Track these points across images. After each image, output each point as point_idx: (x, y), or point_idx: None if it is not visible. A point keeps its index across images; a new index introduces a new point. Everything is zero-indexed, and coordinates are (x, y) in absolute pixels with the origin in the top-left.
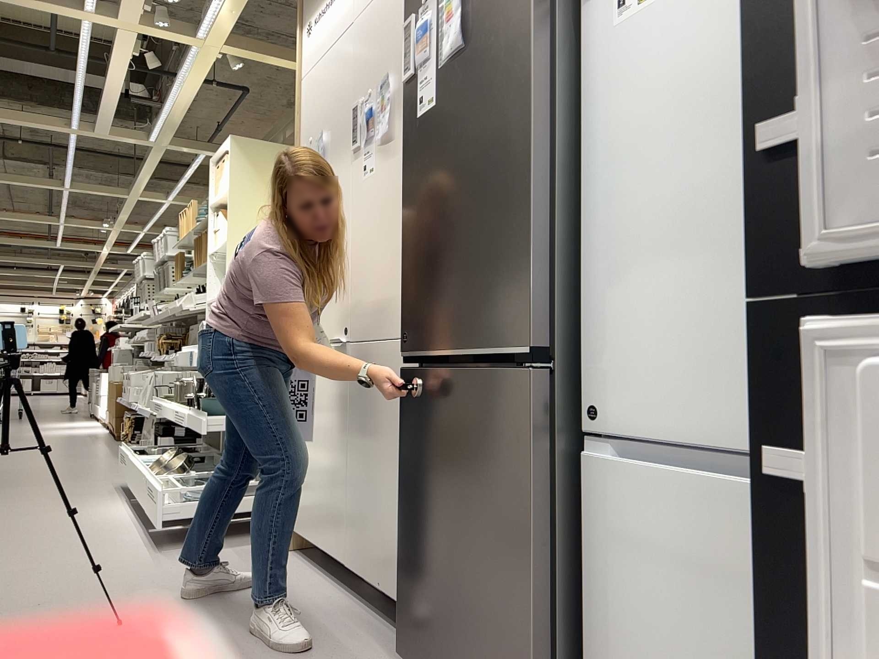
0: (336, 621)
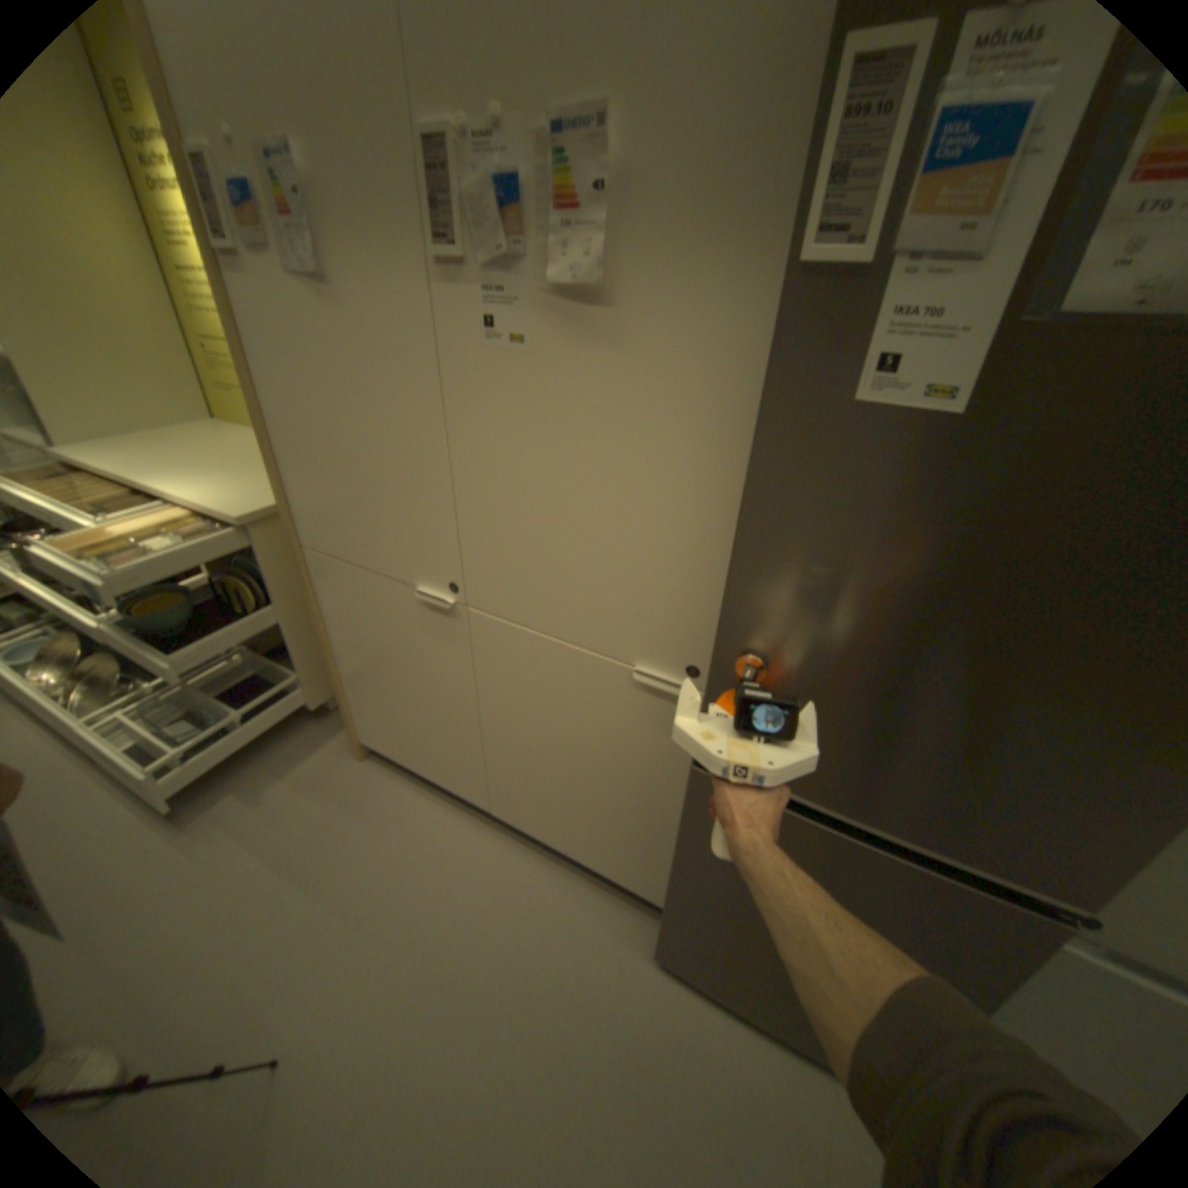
0: (526, 895)
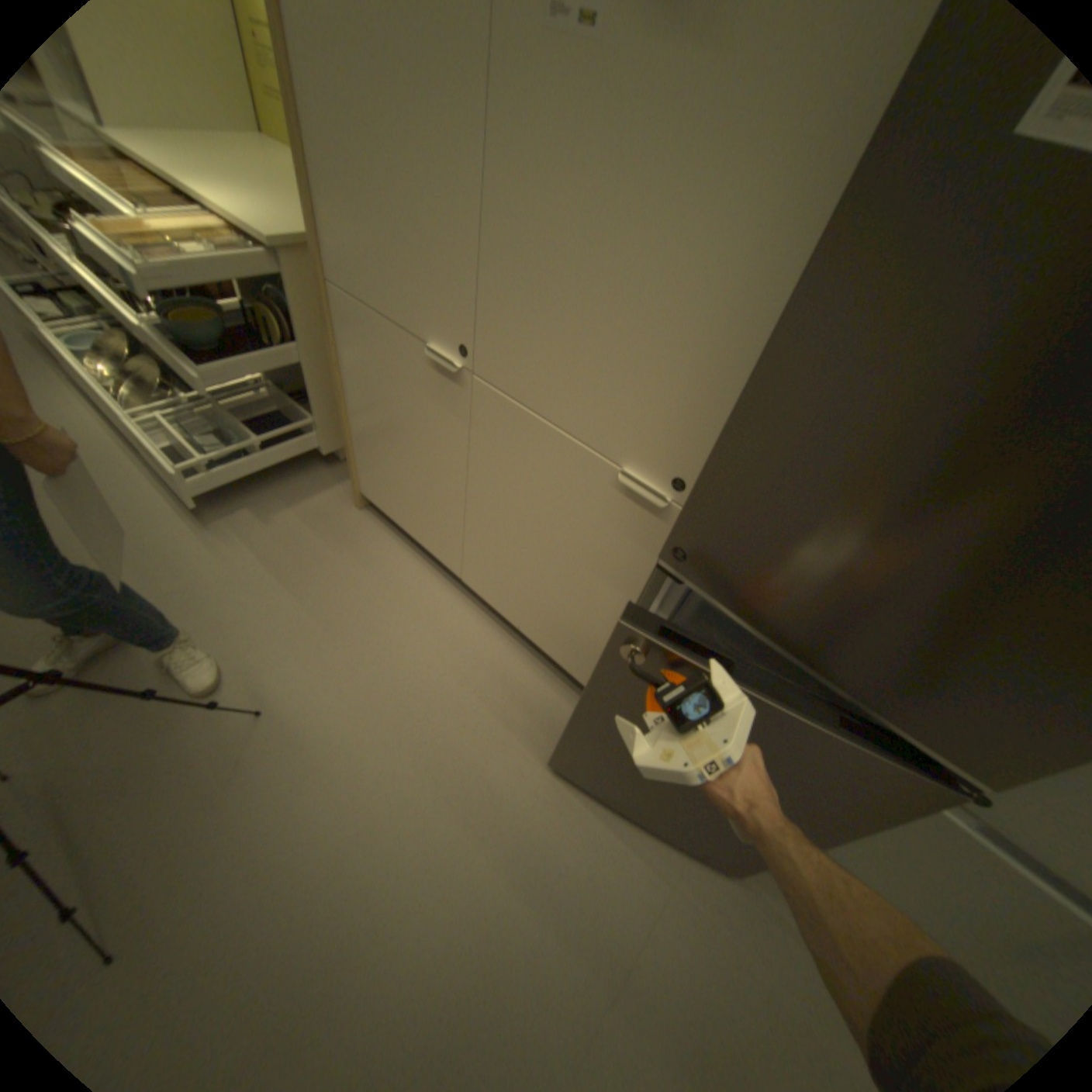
0: (478, 651)
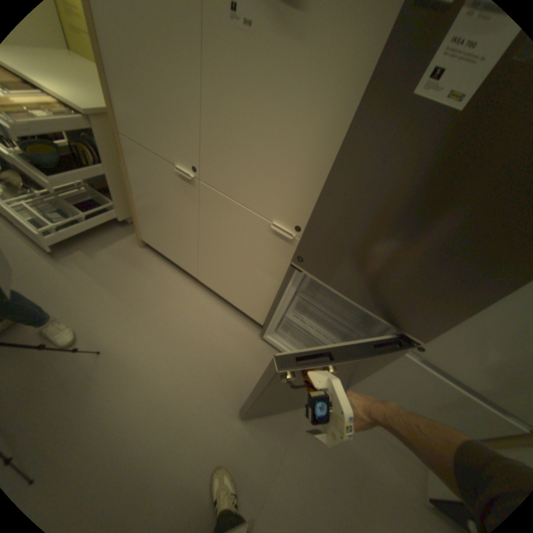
0: (208, 312)
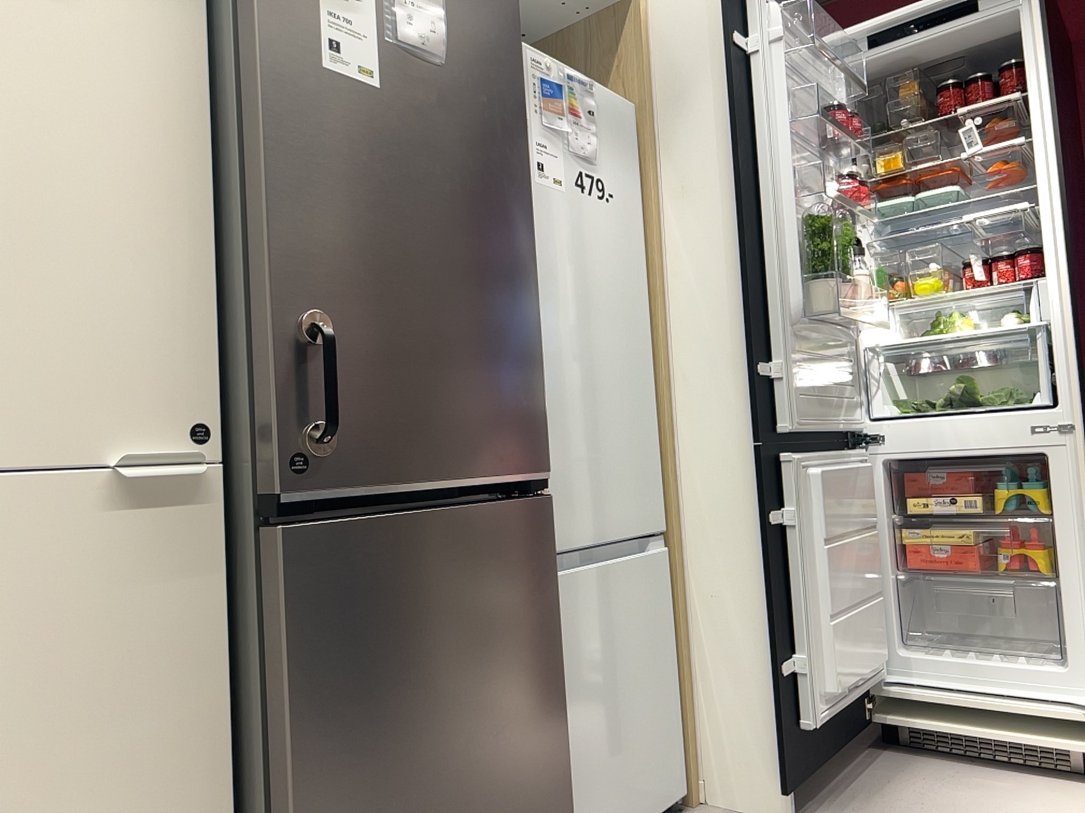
0: None
